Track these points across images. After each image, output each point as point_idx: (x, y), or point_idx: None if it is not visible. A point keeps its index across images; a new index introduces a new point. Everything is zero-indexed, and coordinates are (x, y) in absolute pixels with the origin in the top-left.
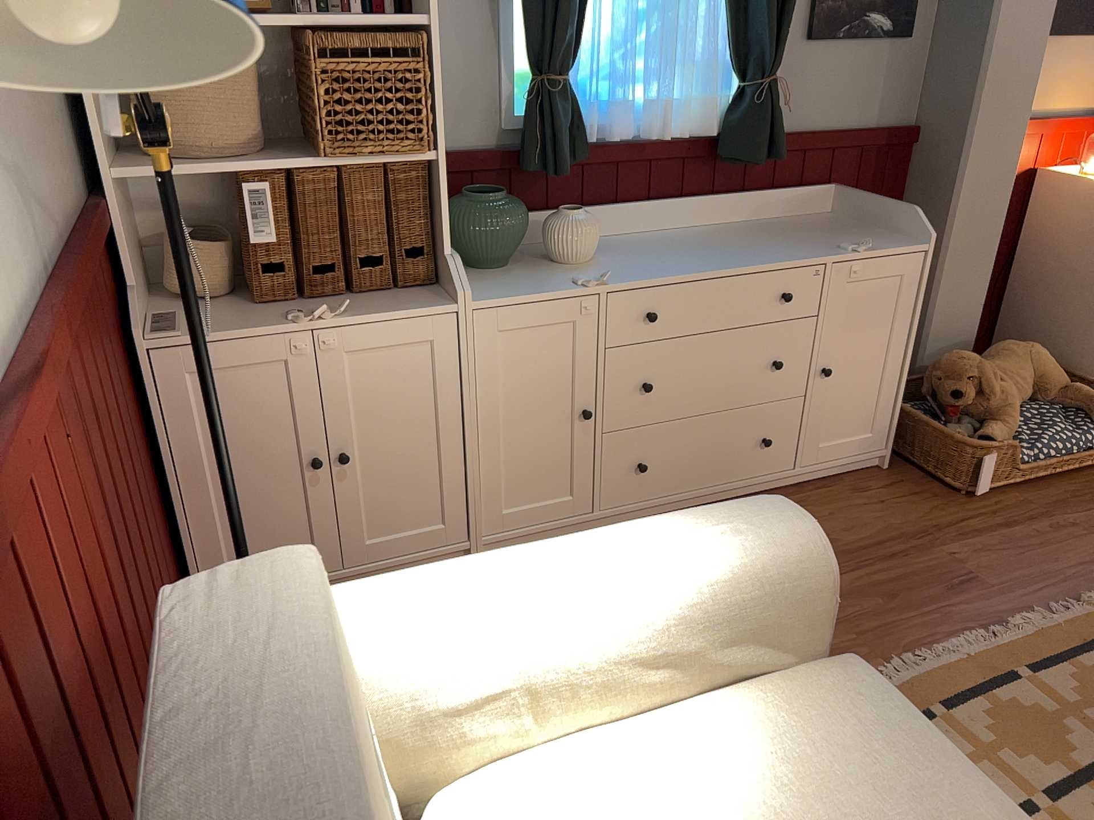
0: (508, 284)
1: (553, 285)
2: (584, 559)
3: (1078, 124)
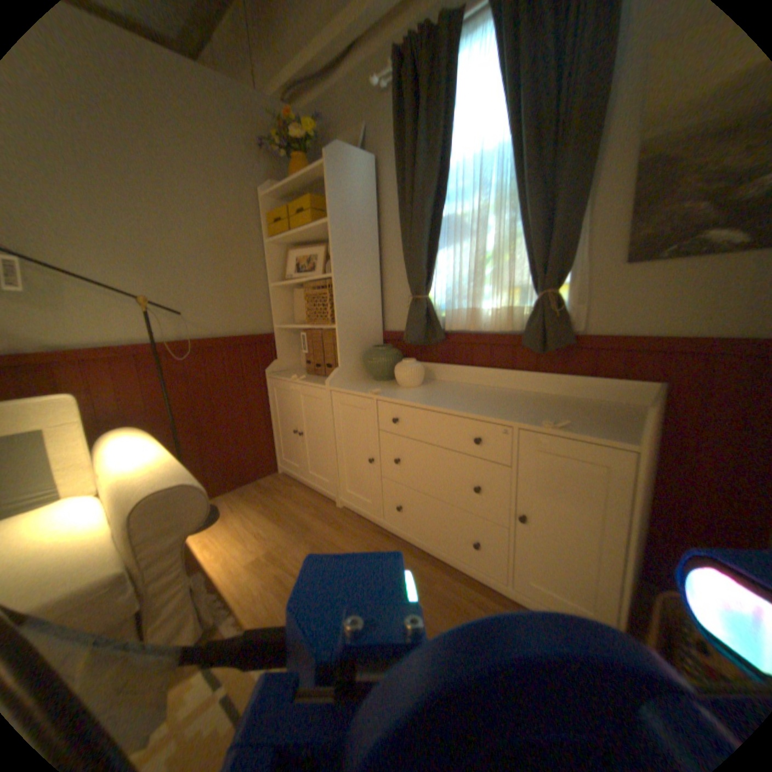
0: (359, 386)
1: (366, 390)
2: (140, 456)
3: None
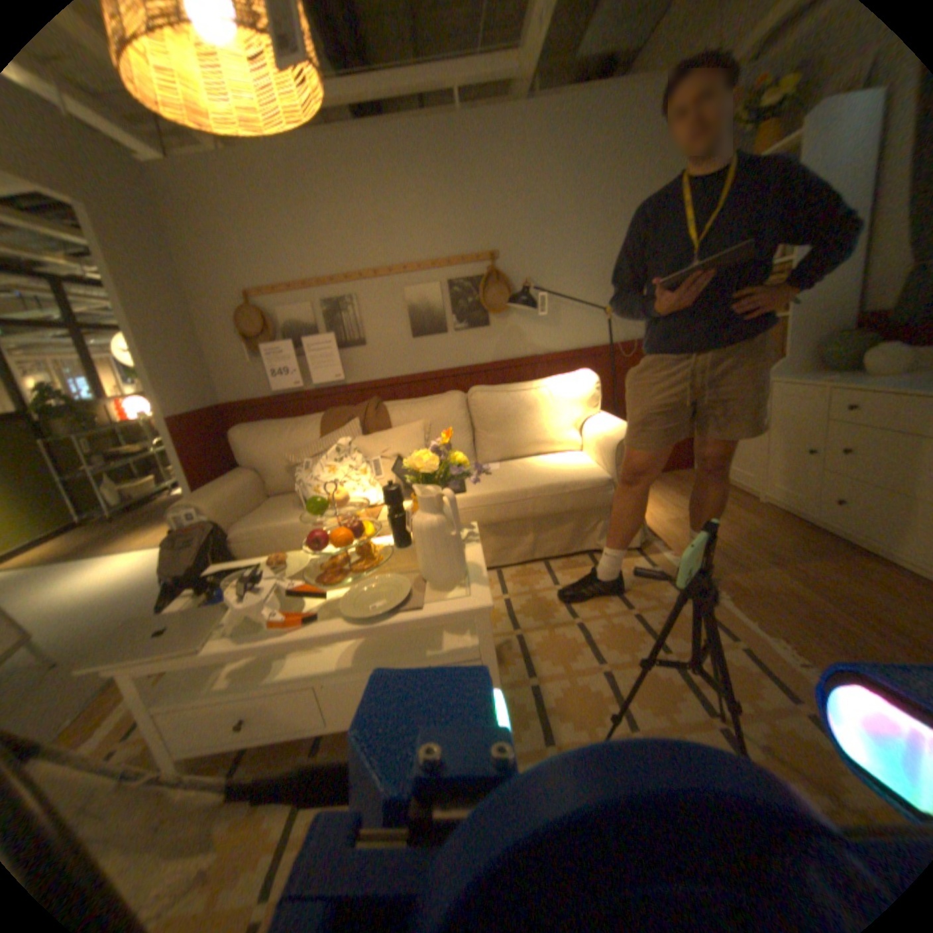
0: (810, 376)
1: (818, 379)
2: (609, 420)
3: None
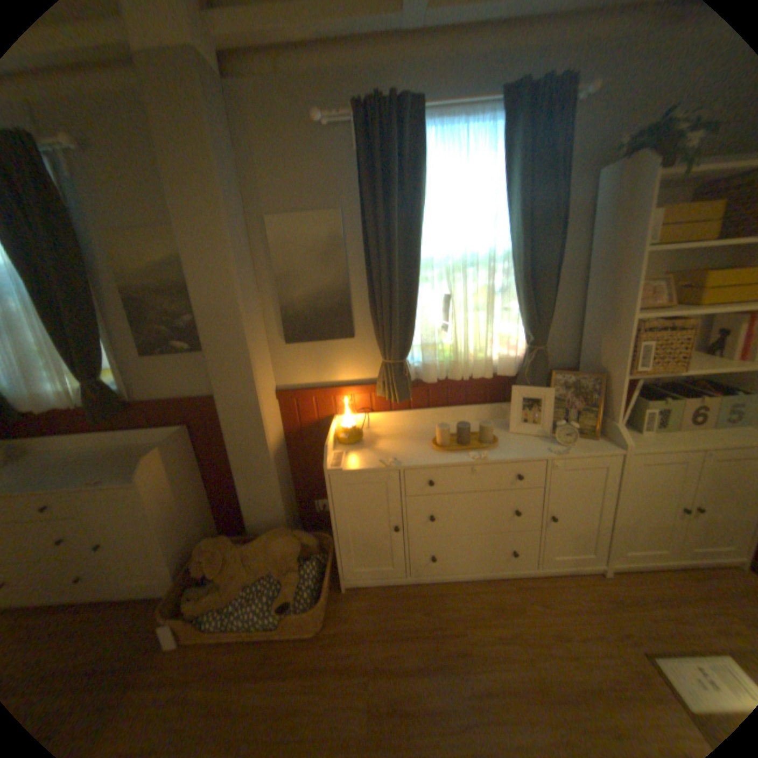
0: None
1: None
2: None
3: (355, 390)
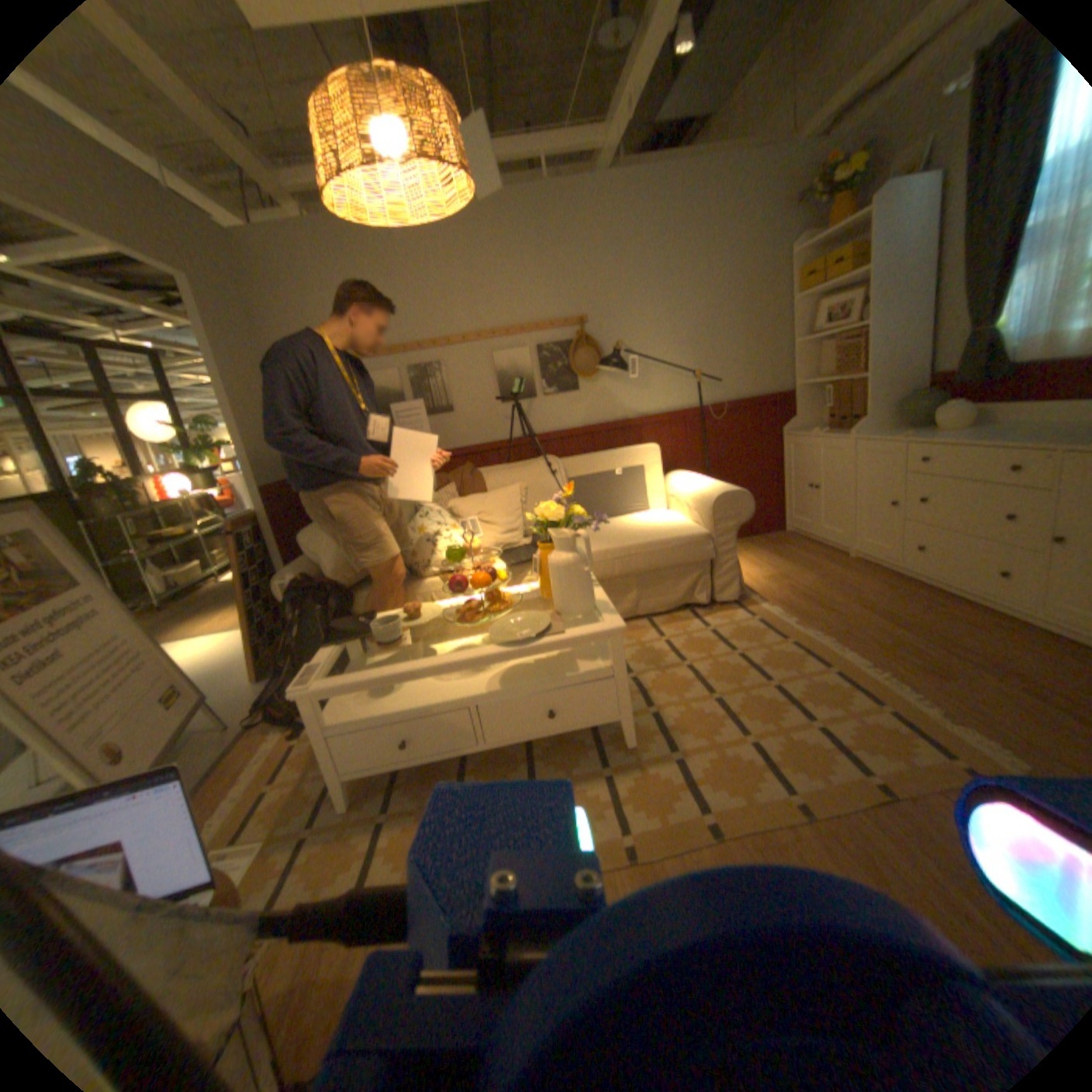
0: (888, 433)
1: (895, 435)
2: (702, 480)
3: None
